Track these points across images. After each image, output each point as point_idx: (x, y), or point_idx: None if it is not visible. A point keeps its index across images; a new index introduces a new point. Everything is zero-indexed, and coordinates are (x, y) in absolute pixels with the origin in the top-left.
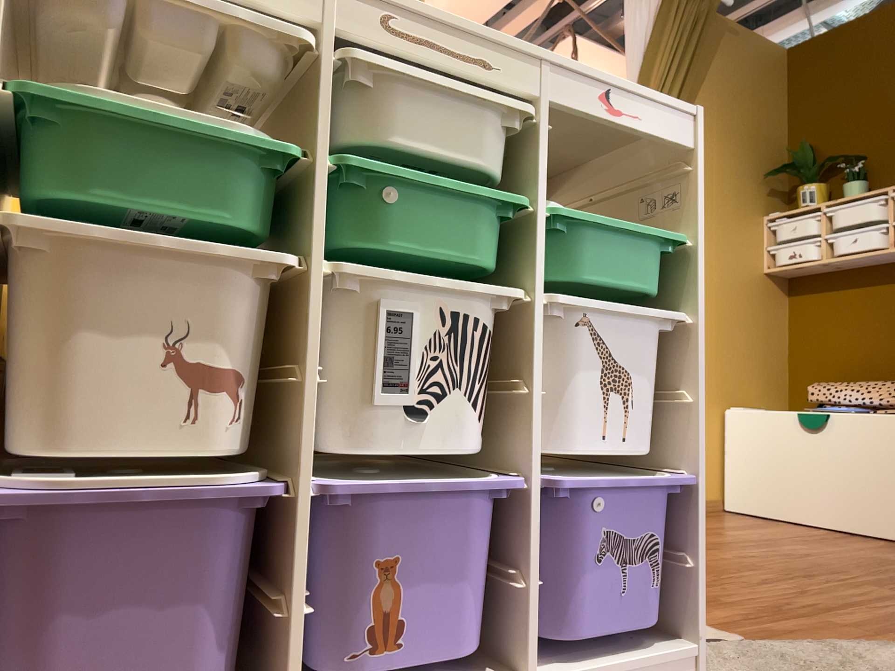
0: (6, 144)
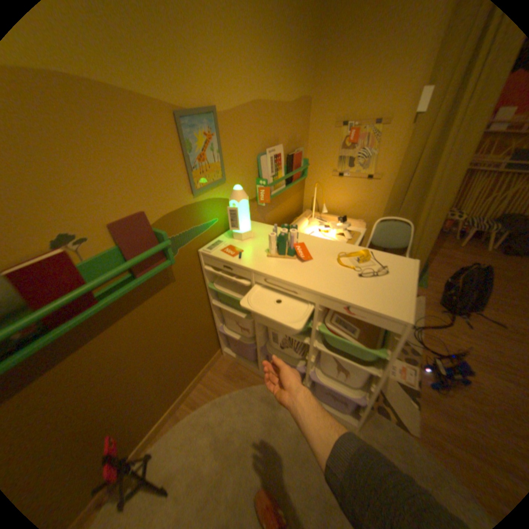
0: (211, 289)
